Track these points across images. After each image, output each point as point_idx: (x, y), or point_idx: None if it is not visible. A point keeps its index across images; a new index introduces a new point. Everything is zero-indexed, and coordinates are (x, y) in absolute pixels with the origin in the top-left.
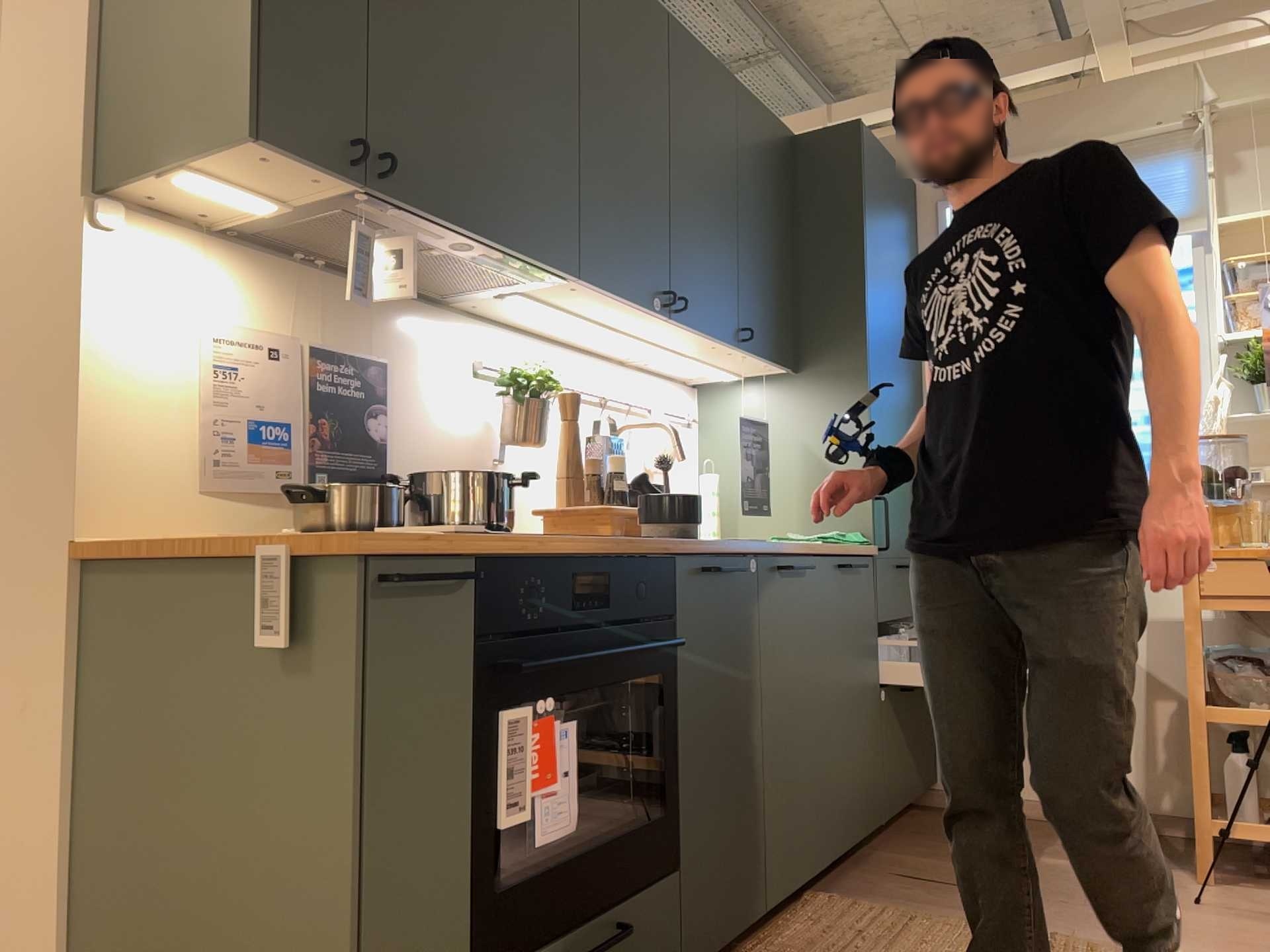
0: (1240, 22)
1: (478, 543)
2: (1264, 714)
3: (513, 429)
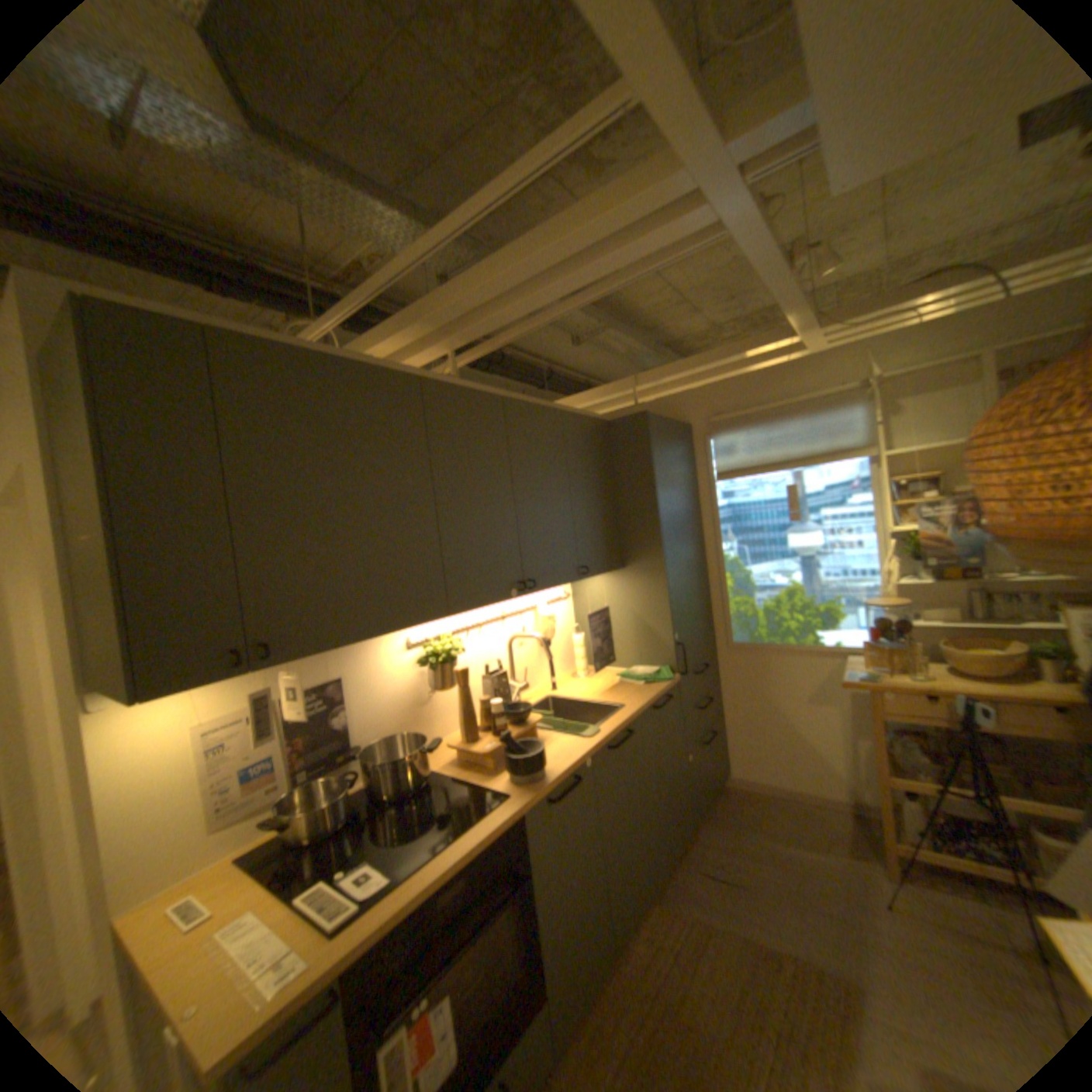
0: (899, 312)
1: (339, 970)
2: (928, 789)
3: (435, 682)
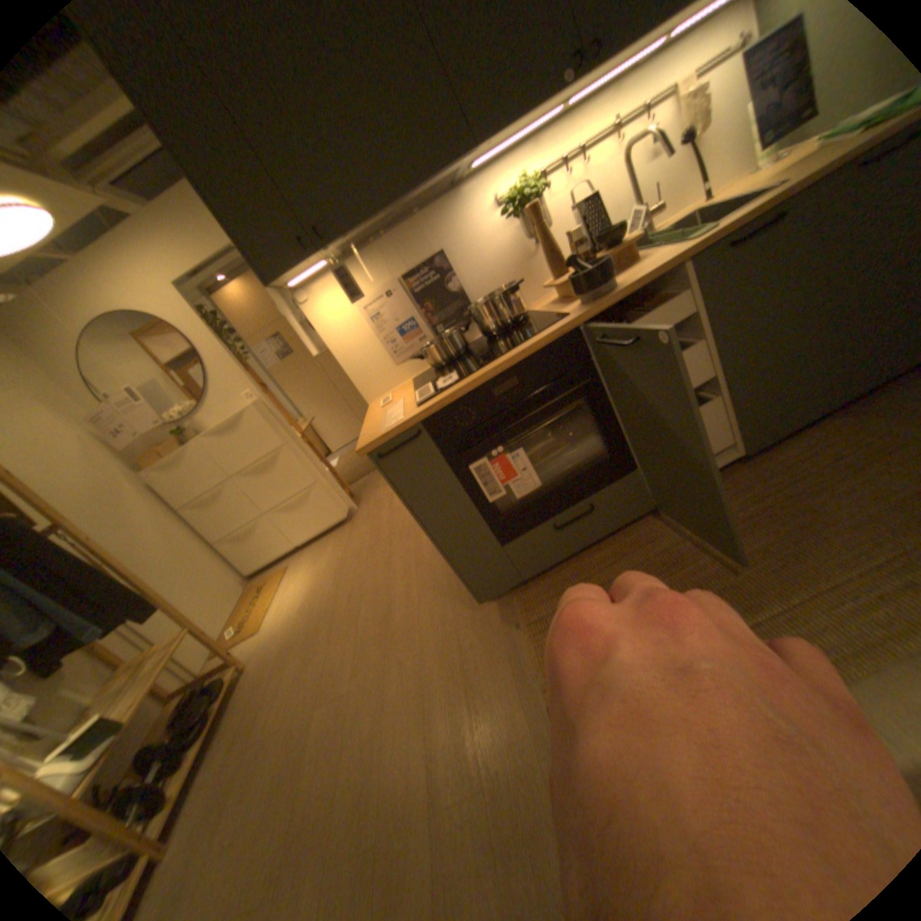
0: None
1: (415, 419)
2: None
3: (527, 229)
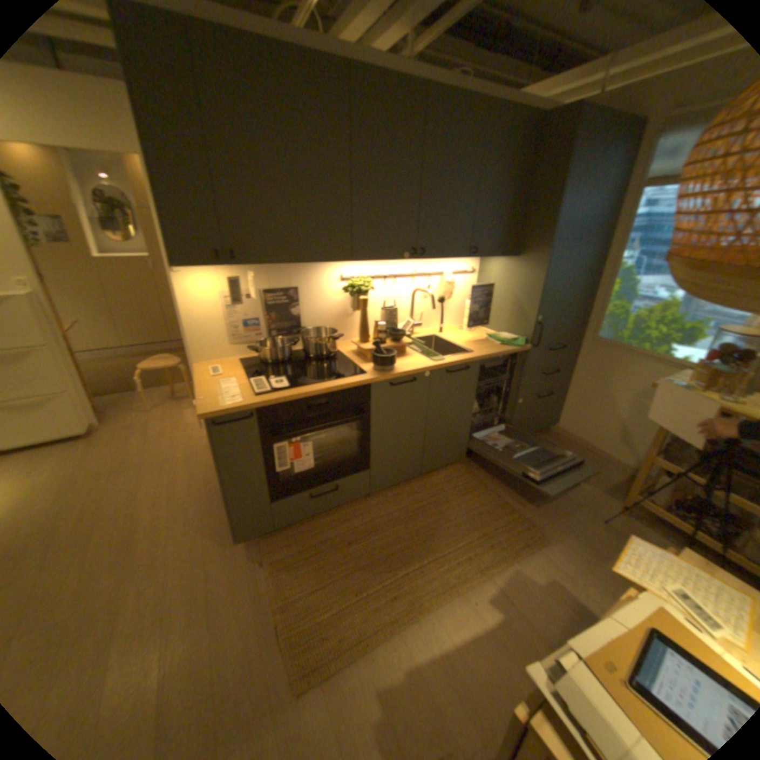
0: None
1: (254, 406)
2: (682, 473)
3: (353, 304)
